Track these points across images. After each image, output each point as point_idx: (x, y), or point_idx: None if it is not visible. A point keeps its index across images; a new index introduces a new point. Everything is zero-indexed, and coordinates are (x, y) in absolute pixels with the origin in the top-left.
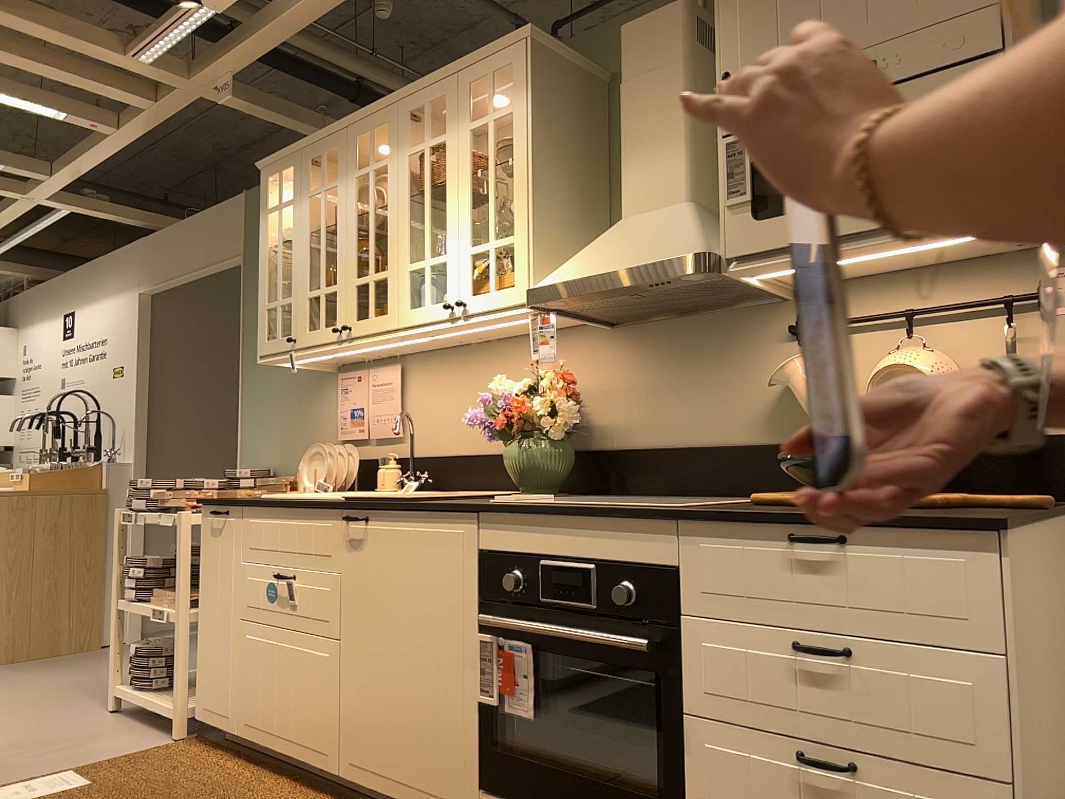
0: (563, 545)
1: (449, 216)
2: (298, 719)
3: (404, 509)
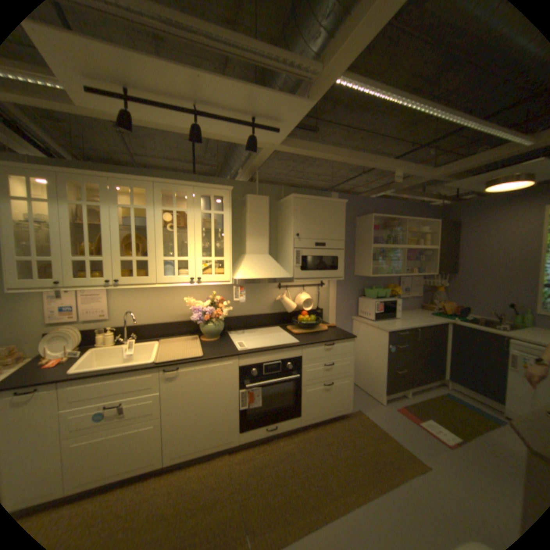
0: (270, 358)
1: (191, 244)
2: (130, 461)
3: (204, 361)
